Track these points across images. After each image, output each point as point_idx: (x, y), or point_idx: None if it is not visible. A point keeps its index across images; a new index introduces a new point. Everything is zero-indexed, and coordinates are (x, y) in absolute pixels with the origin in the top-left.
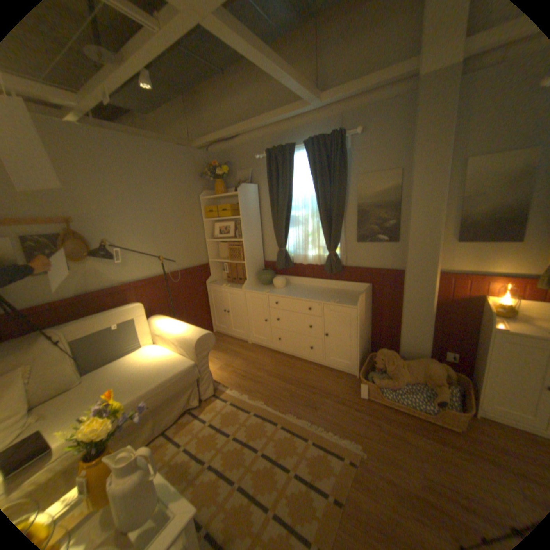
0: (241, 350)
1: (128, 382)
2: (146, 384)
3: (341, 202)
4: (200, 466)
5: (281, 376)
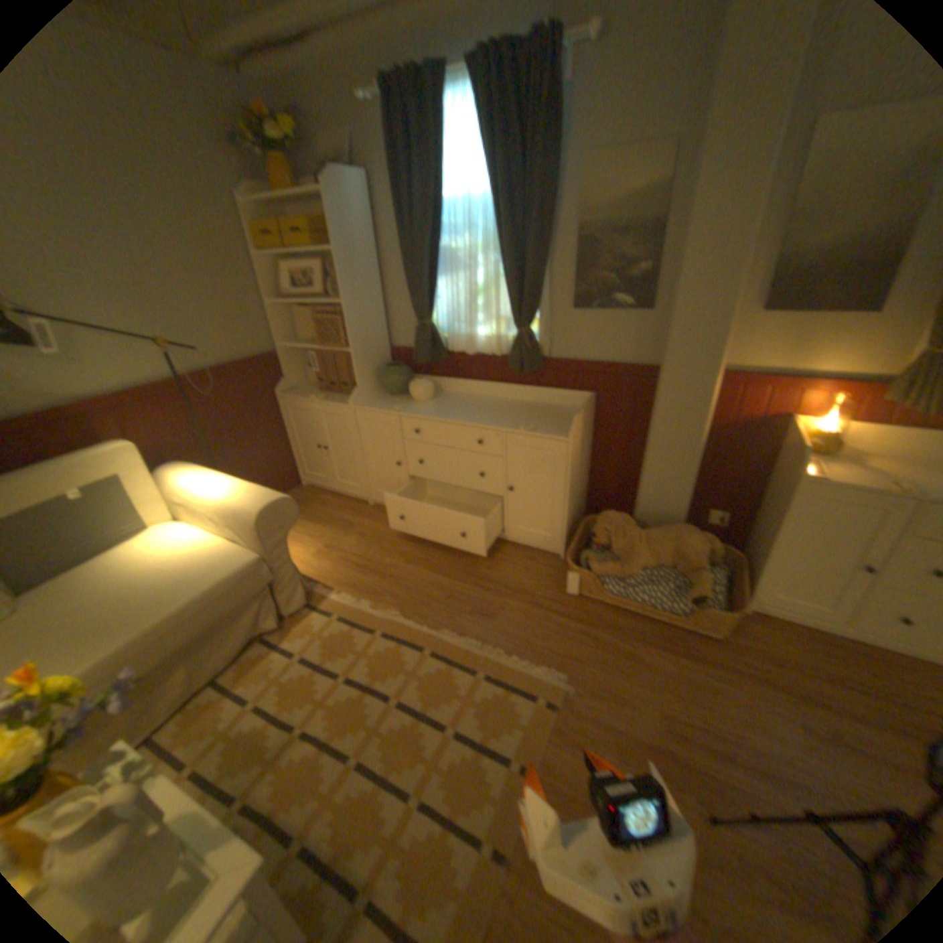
0: (354, 517)
1: (117, 604)
2: (155, 607)
3: (546, 217)
4: (285, 735)
5: (428, 561)
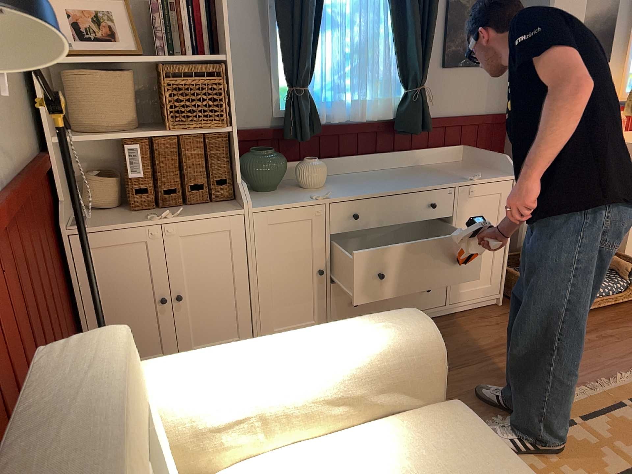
0: None
1: None
2: None
3: None
4: None
5: None
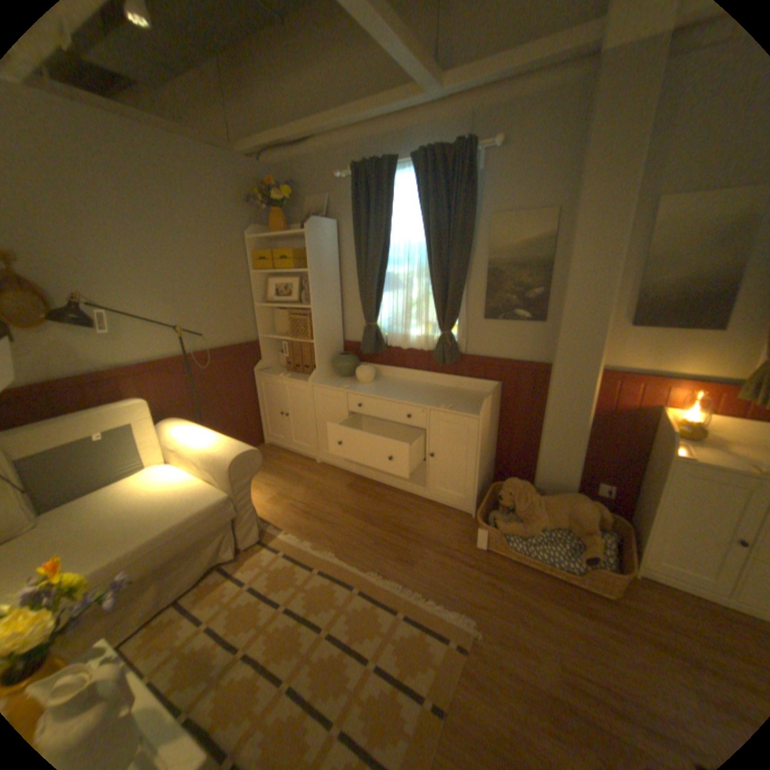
0: (305, 472)
1: (115, 527)
2: (144, 532)
3: (465, 255)
4: (231, 657)
5: (362, 513)
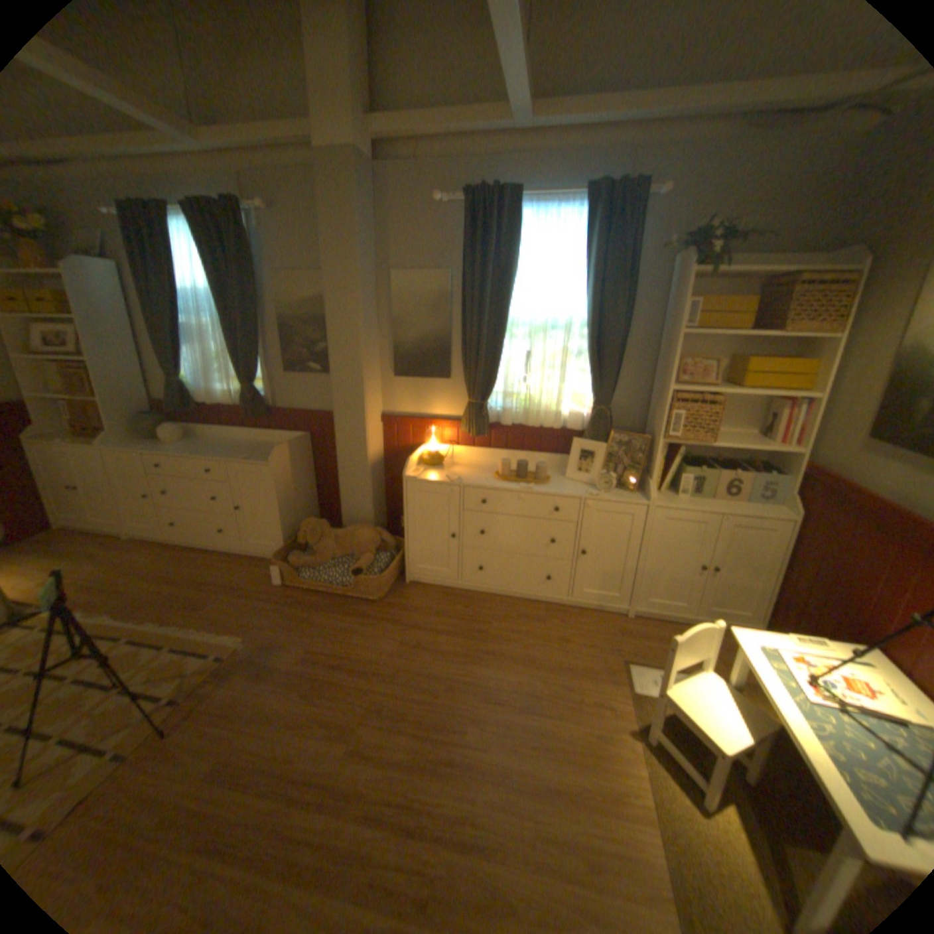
0: (101, 553)
1: None
2: None
3: (249, 311)
4: None
5: (161, 579)
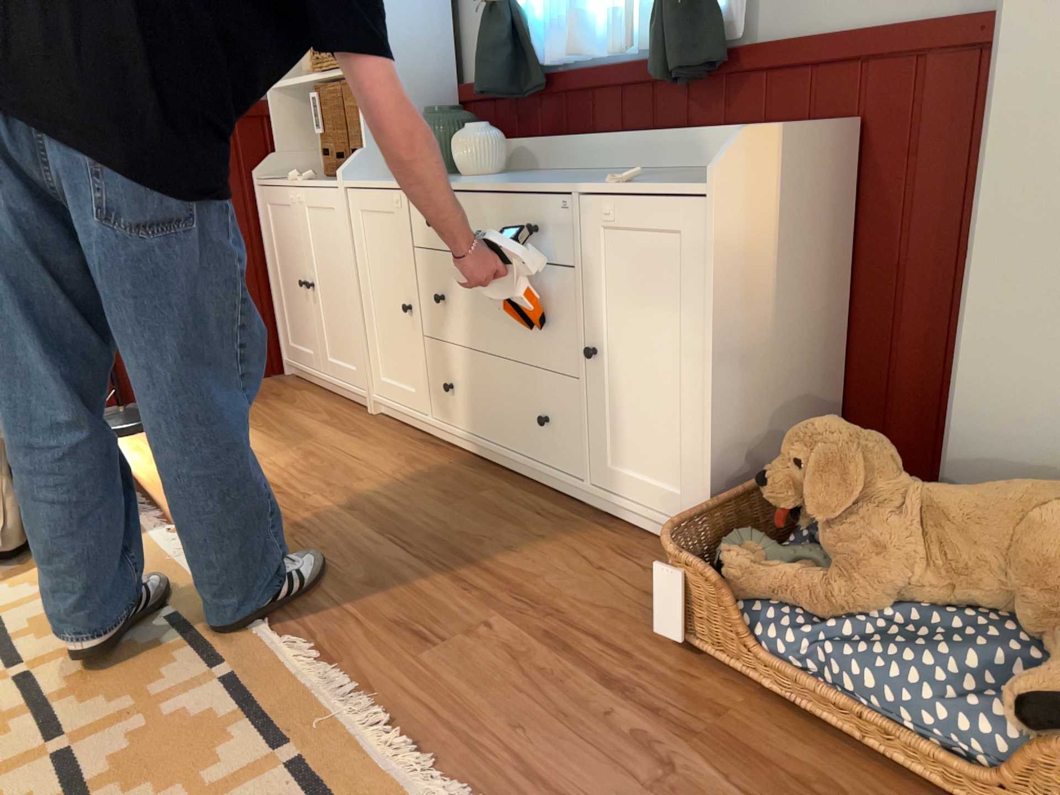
0: (324, 429)
1: None
2: None
3: None
4: None
5: (390, 516)
